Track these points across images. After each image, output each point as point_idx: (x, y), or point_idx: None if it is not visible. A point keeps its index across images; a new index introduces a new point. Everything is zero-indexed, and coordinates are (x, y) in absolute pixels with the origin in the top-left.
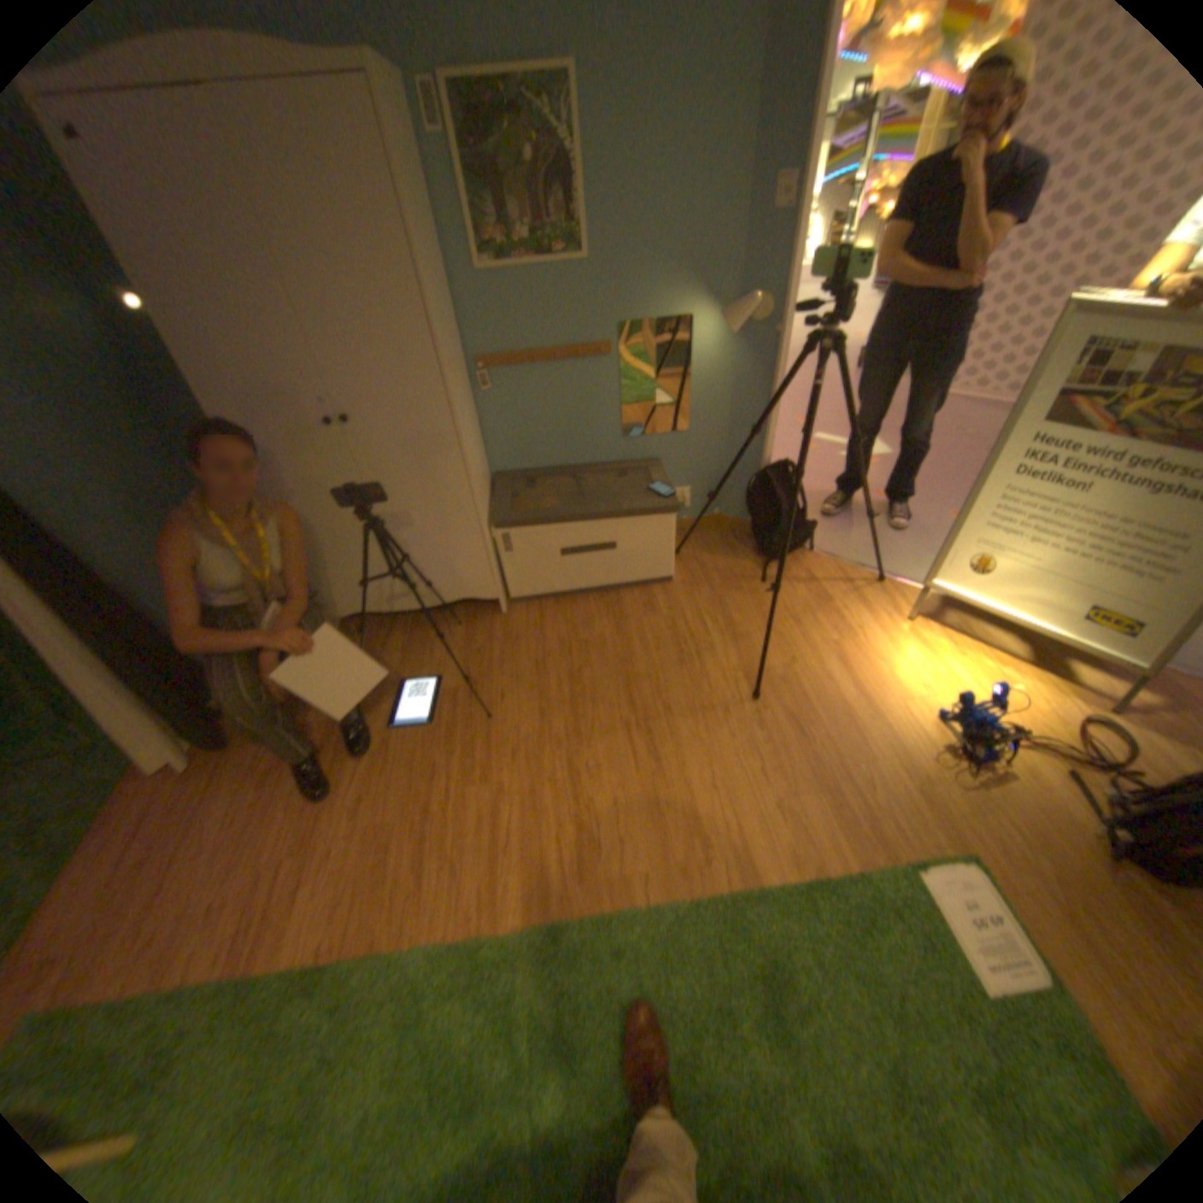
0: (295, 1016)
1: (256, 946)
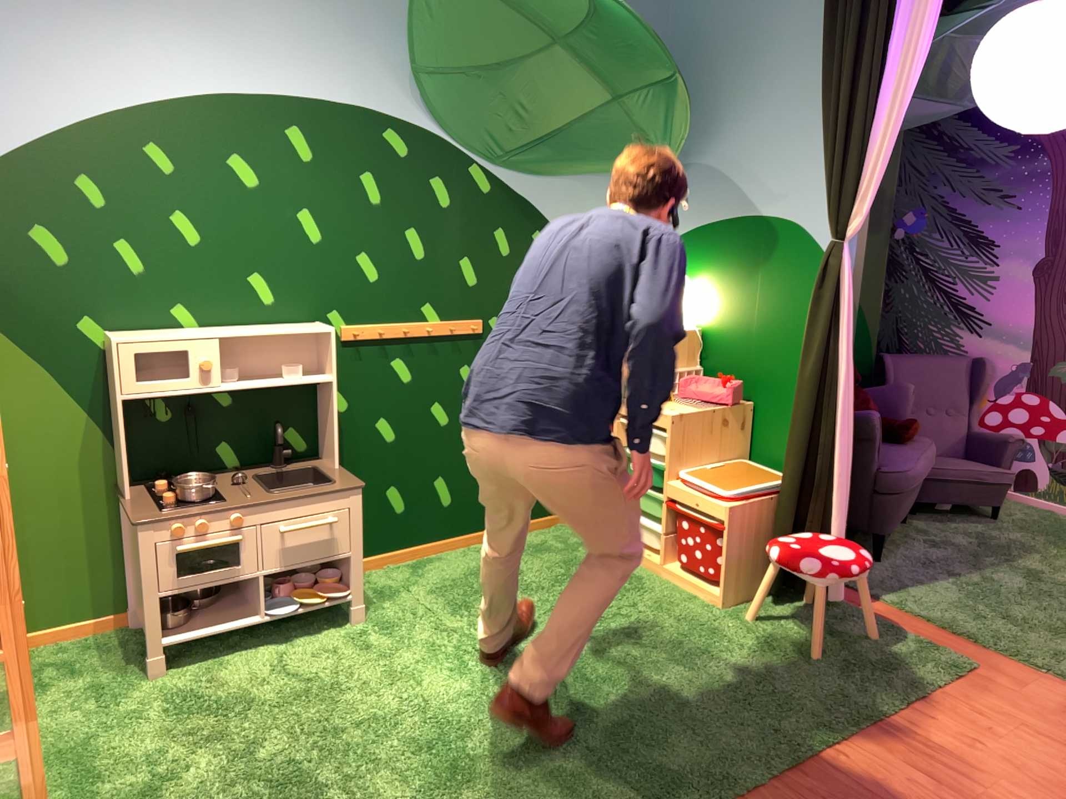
0: (800, 720)
1: (896, 740)
